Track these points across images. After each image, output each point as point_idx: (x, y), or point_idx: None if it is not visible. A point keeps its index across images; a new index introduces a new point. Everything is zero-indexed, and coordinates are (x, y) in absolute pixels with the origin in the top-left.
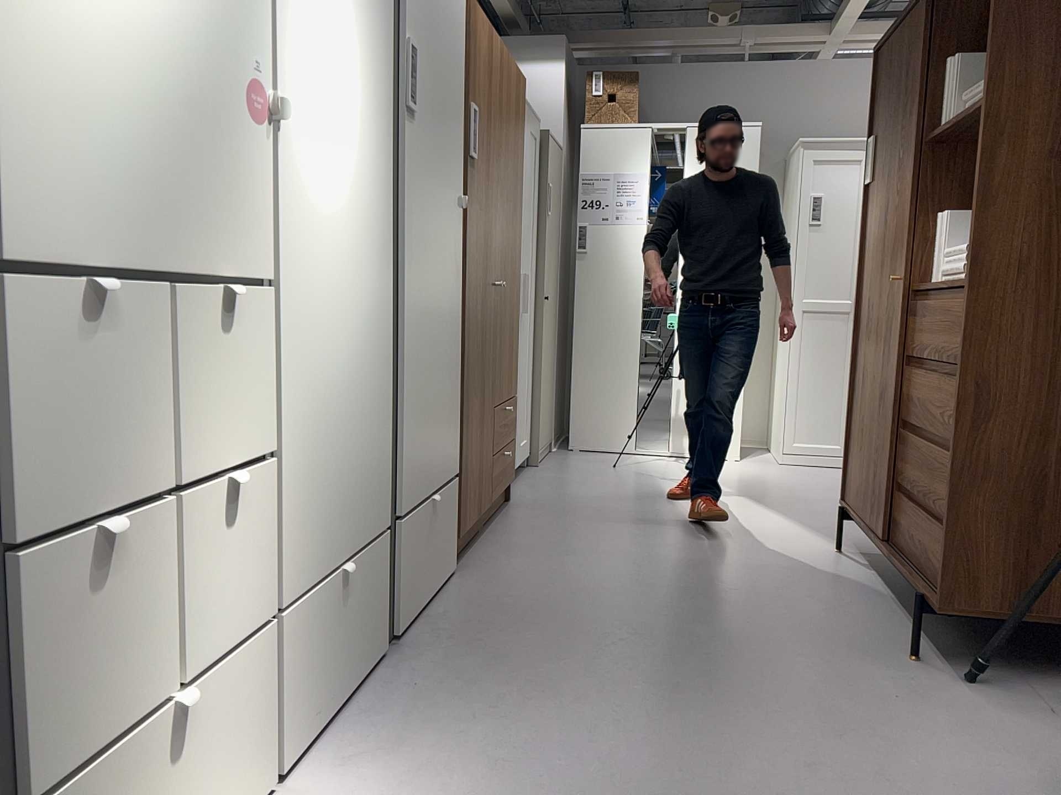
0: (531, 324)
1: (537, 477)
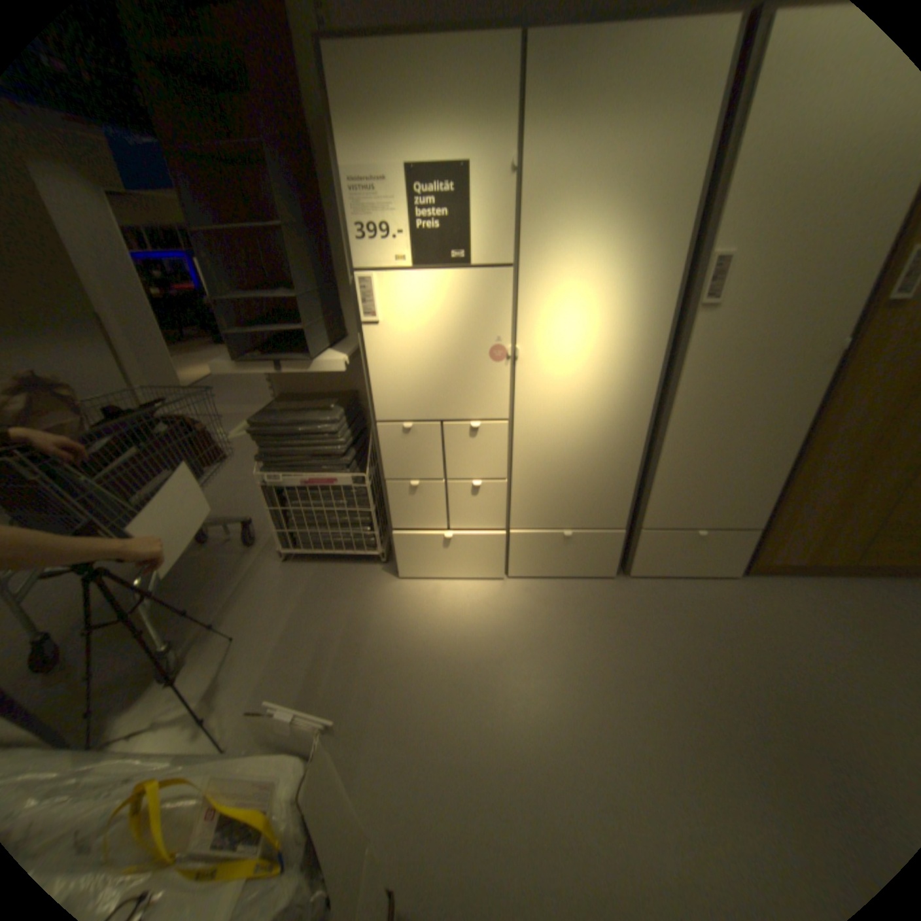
0: None
1: None
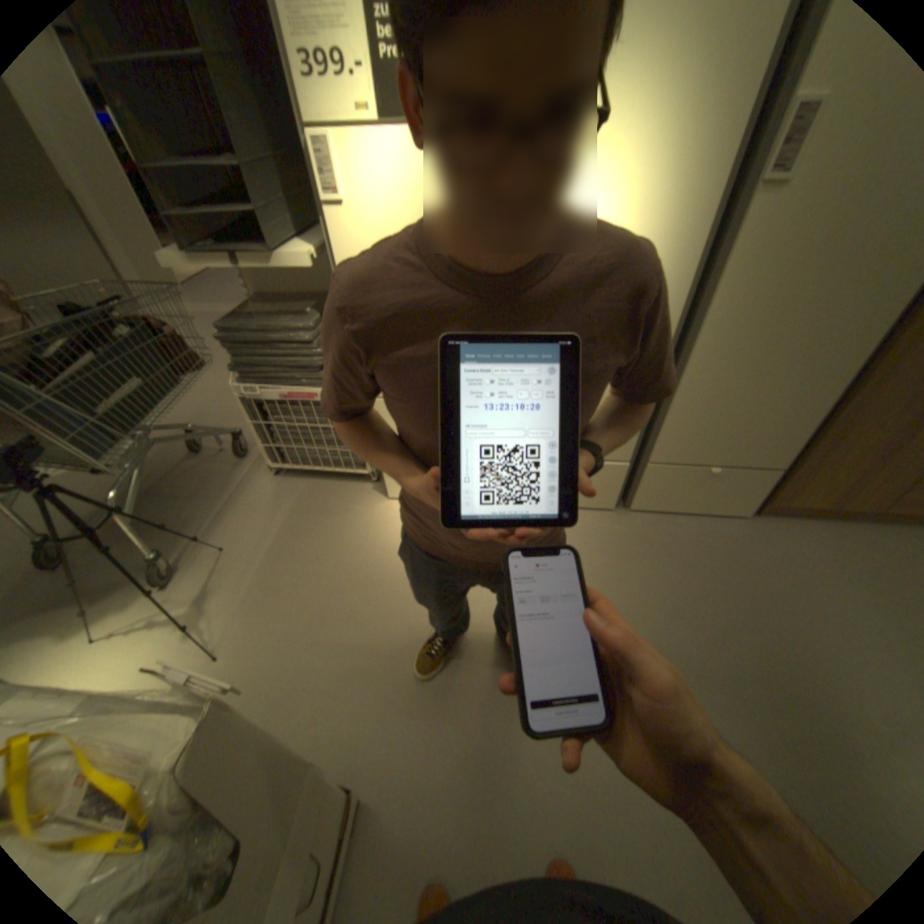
0: None
1: None
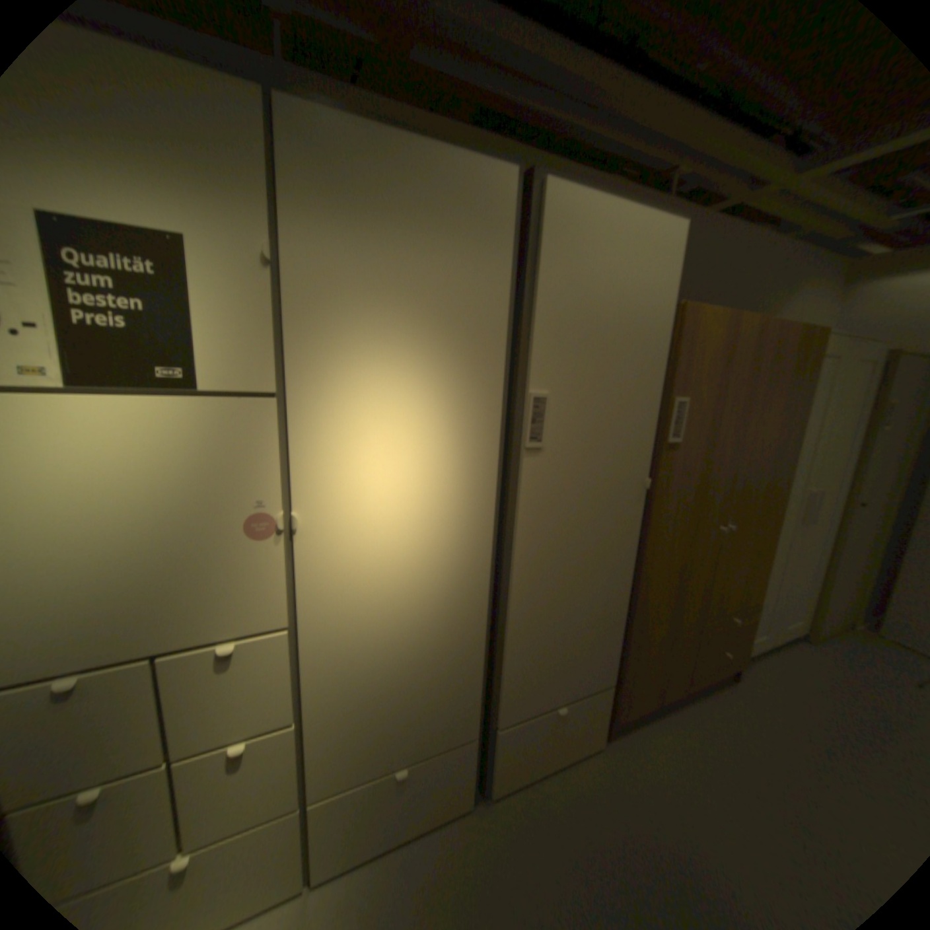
0: (835, 529)
1: (806, 659)
